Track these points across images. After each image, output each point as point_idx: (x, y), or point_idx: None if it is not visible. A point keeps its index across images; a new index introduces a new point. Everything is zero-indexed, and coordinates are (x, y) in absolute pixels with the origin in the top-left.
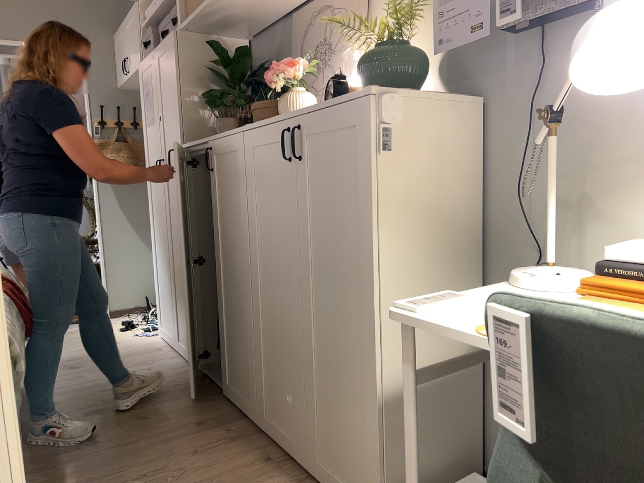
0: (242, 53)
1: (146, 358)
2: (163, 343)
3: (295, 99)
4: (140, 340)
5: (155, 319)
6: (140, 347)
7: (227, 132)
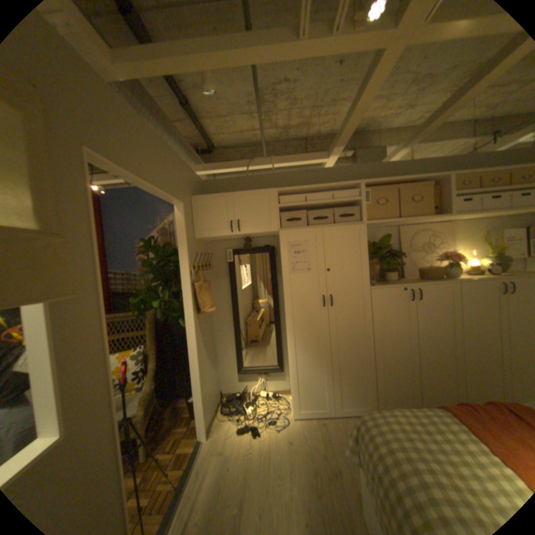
0: (384, 240)
1: (339, 433)
2: (311, 421)
3: (462, 269)
4: (294, 431)
5: (243, 416)
6: (310, 433)
7: (432, 282)
